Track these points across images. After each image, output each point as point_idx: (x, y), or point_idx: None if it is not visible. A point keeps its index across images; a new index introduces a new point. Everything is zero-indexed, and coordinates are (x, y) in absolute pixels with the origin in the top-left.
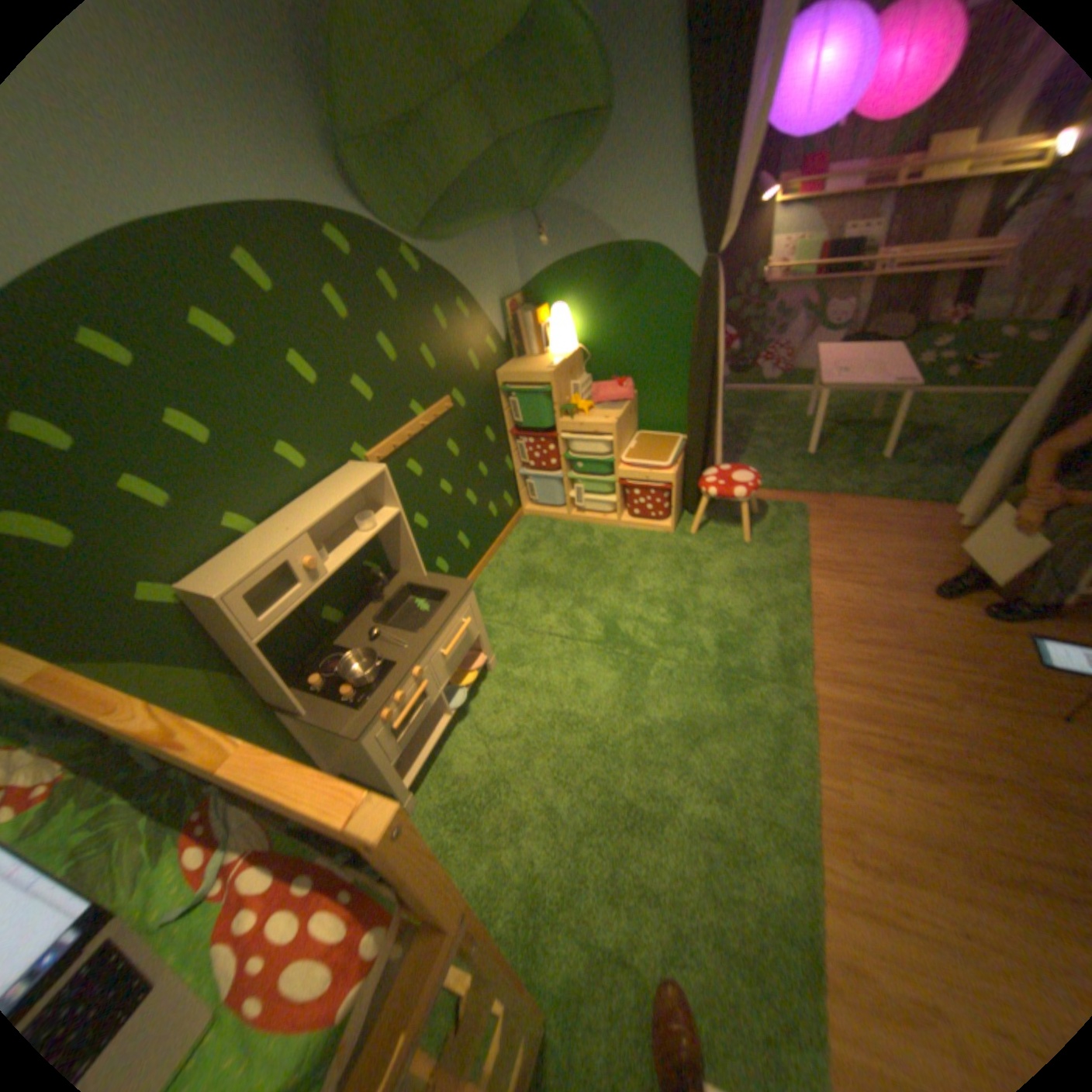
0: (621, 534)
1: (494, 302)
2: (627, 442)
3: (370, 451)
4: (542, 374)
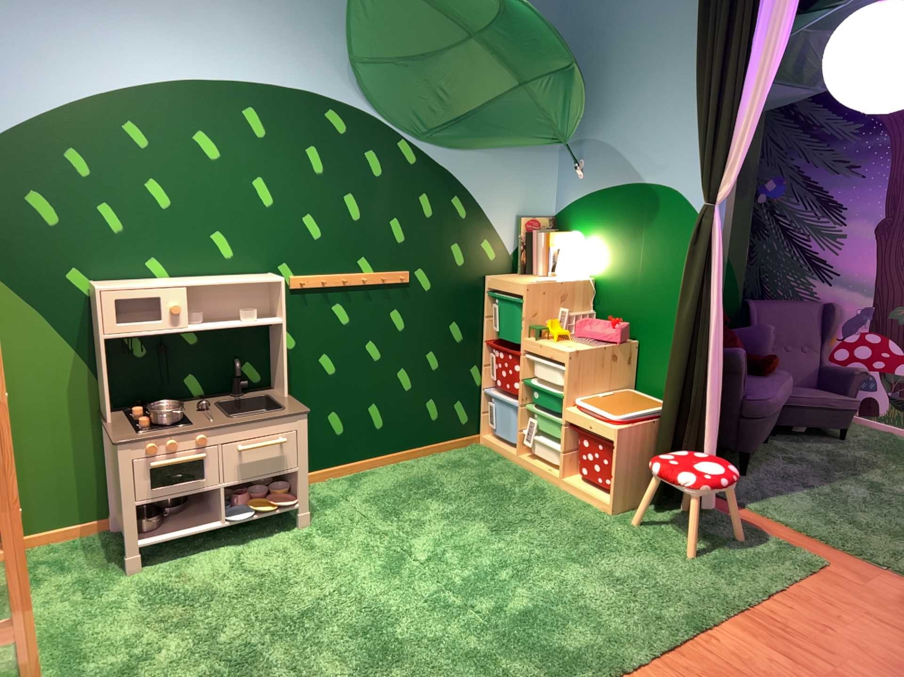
0: (556, 494)
1: (511, 213)
2: (605, 391)
3: (297, 275)
4: (521, 284)
